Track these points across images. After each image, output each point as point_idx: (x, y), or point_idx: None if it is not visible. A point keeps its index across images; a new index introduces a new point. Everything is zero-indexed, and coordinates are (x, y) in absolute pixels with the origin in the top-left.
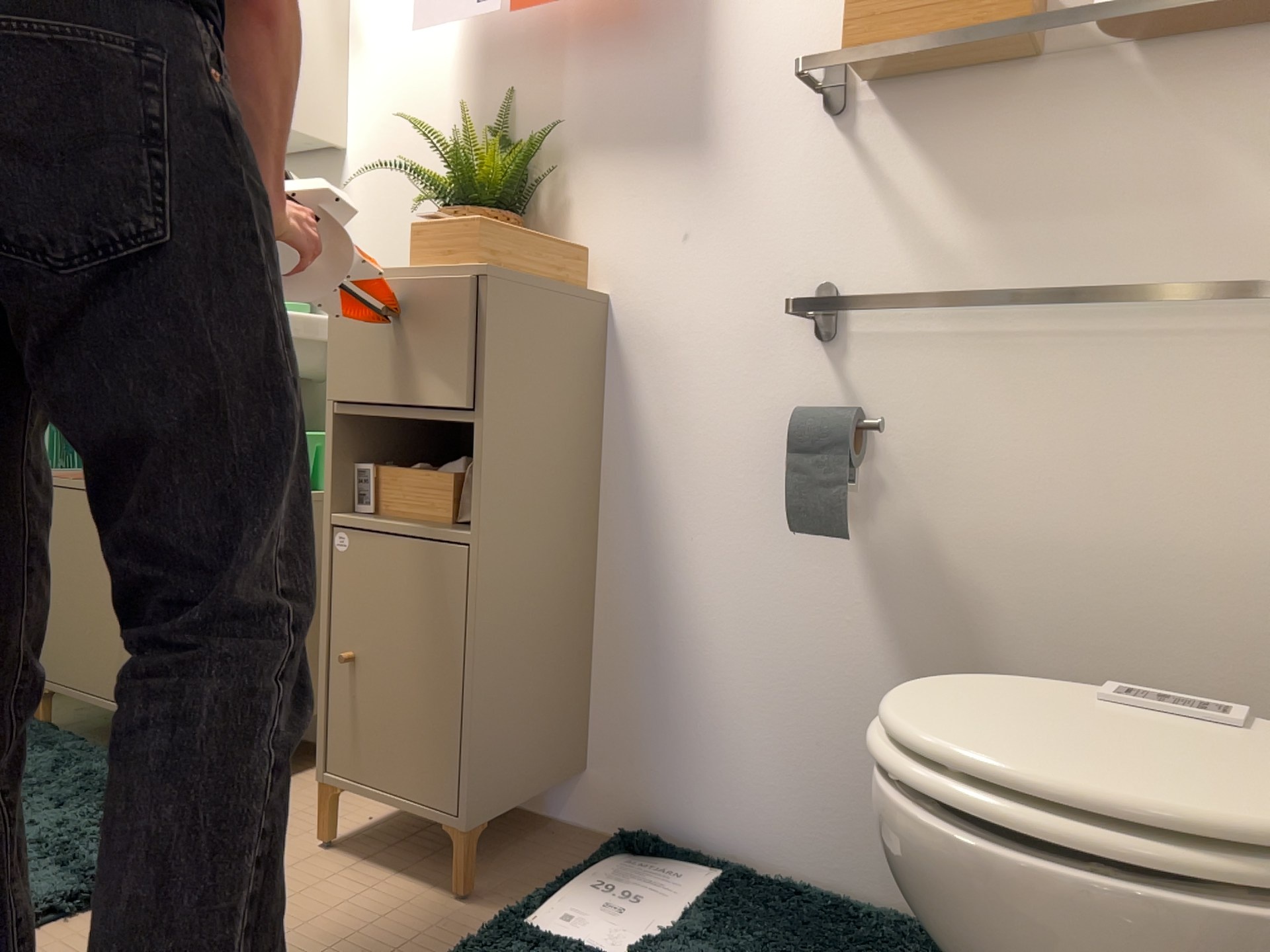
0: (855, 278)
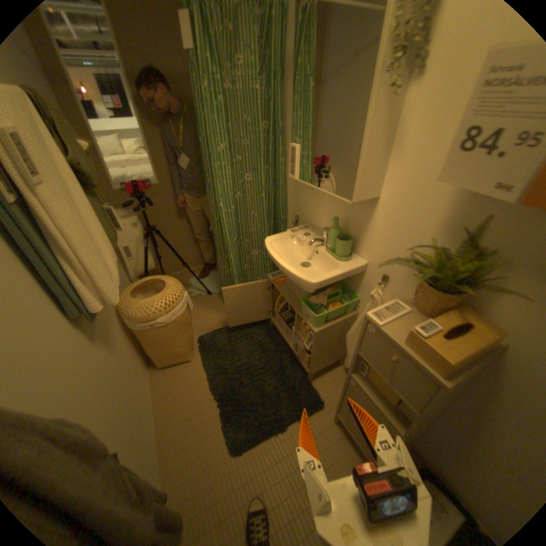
0: None
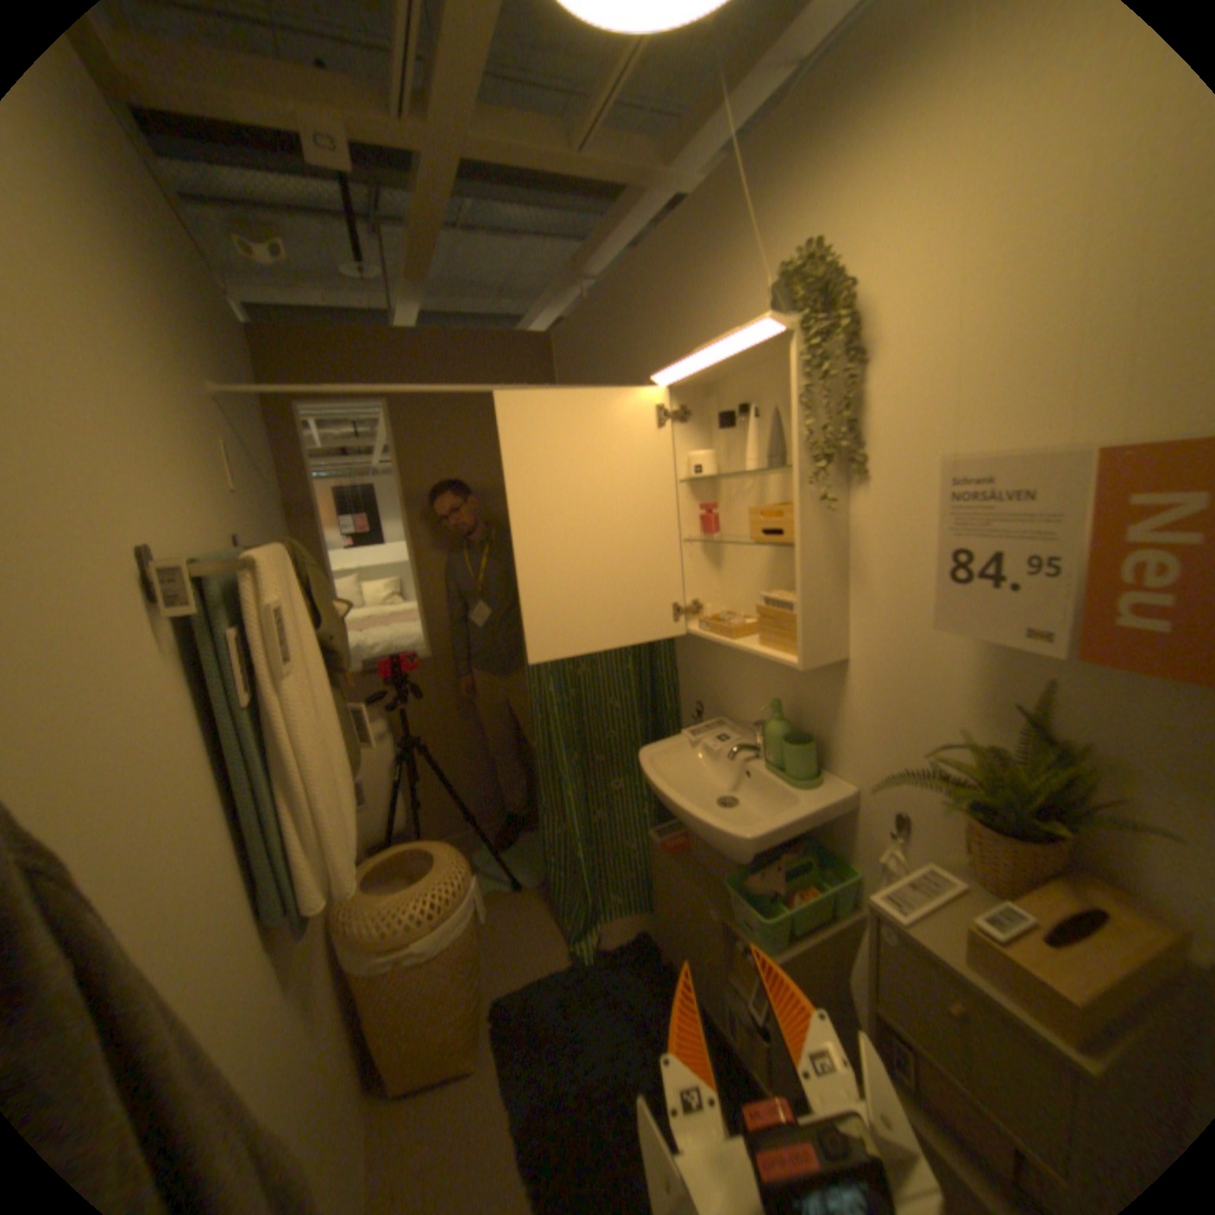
0: None
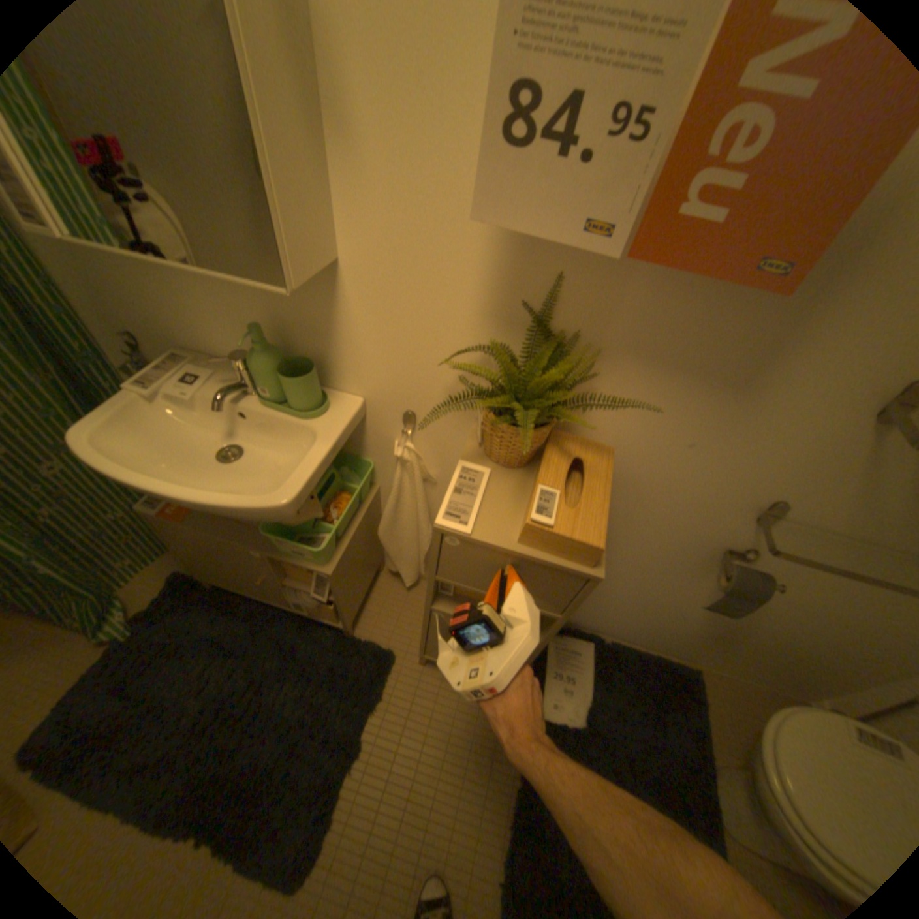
0: (808, 503)
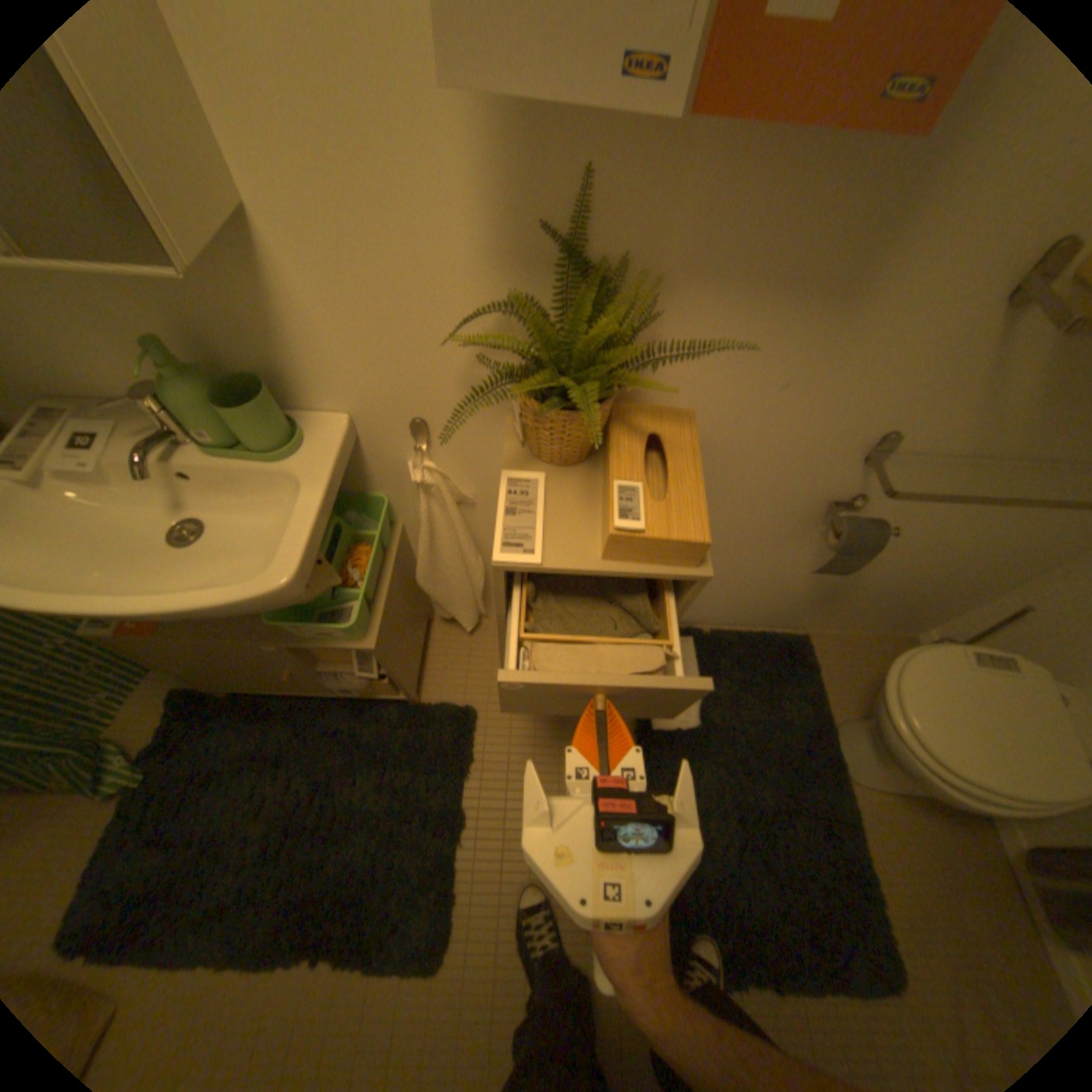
0: (920, 428)
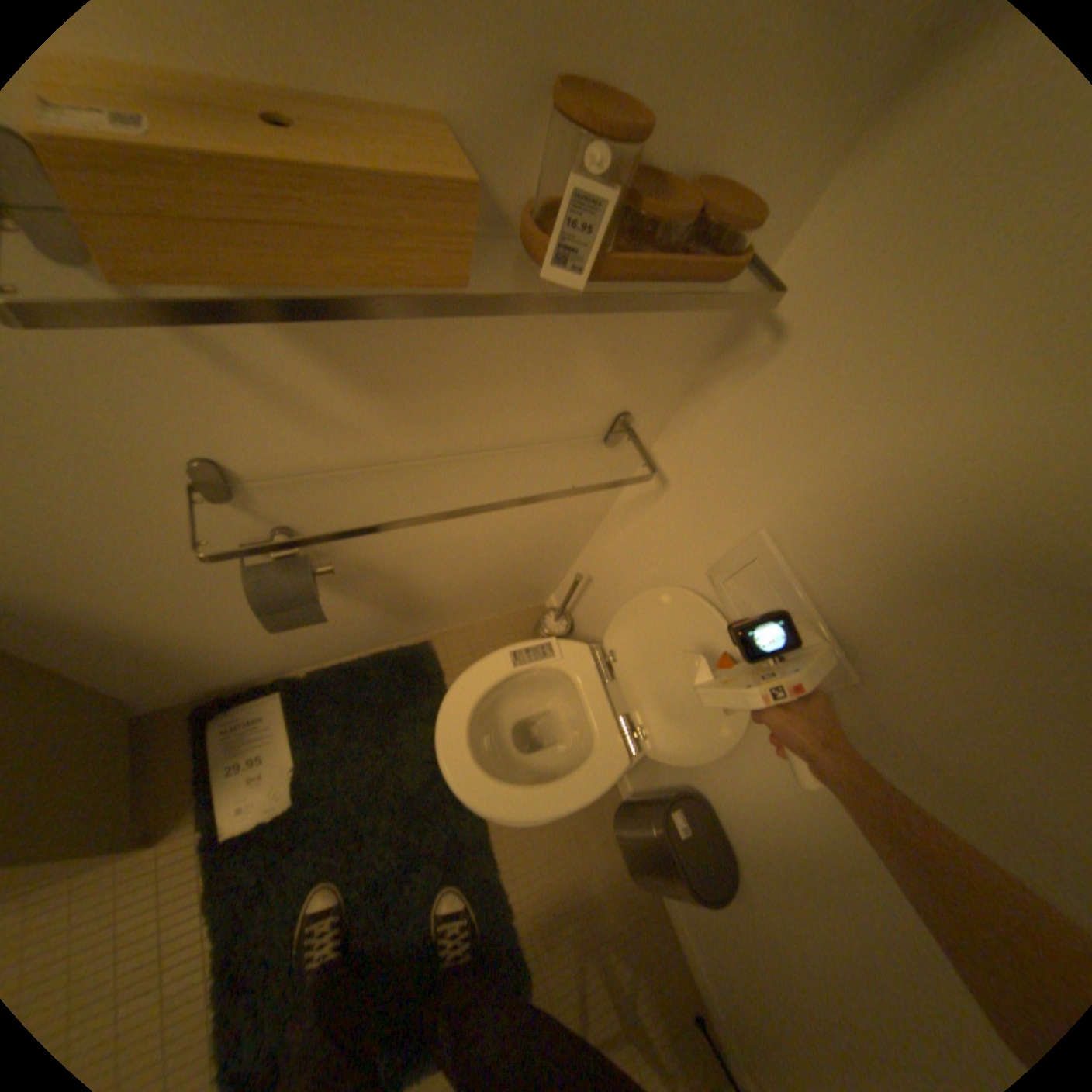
0: (234, 446)
